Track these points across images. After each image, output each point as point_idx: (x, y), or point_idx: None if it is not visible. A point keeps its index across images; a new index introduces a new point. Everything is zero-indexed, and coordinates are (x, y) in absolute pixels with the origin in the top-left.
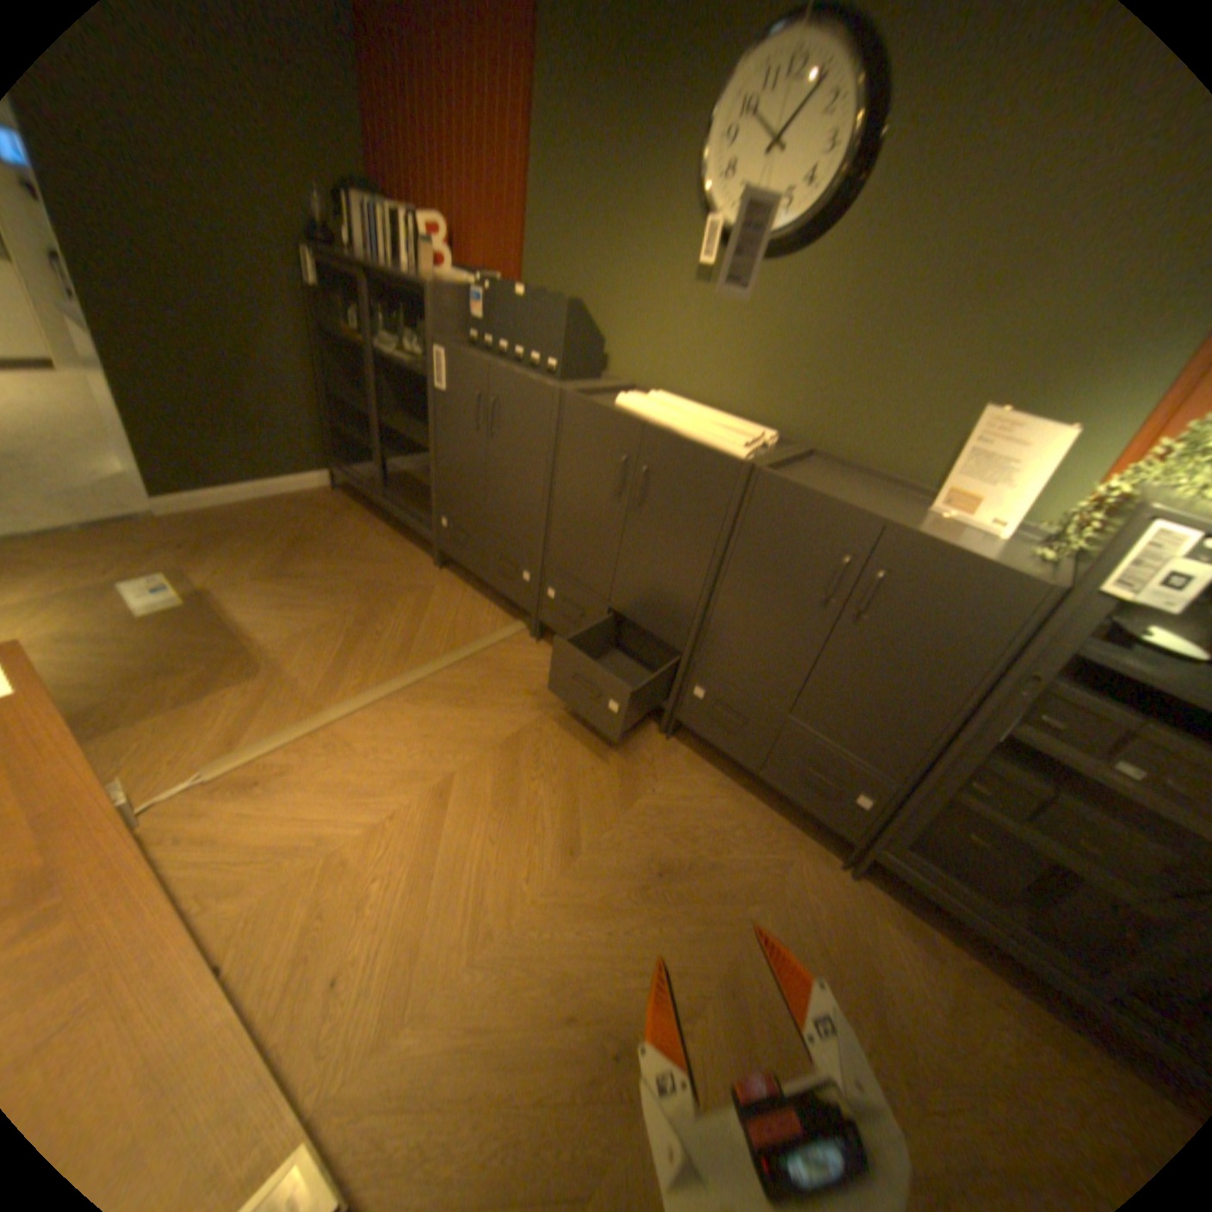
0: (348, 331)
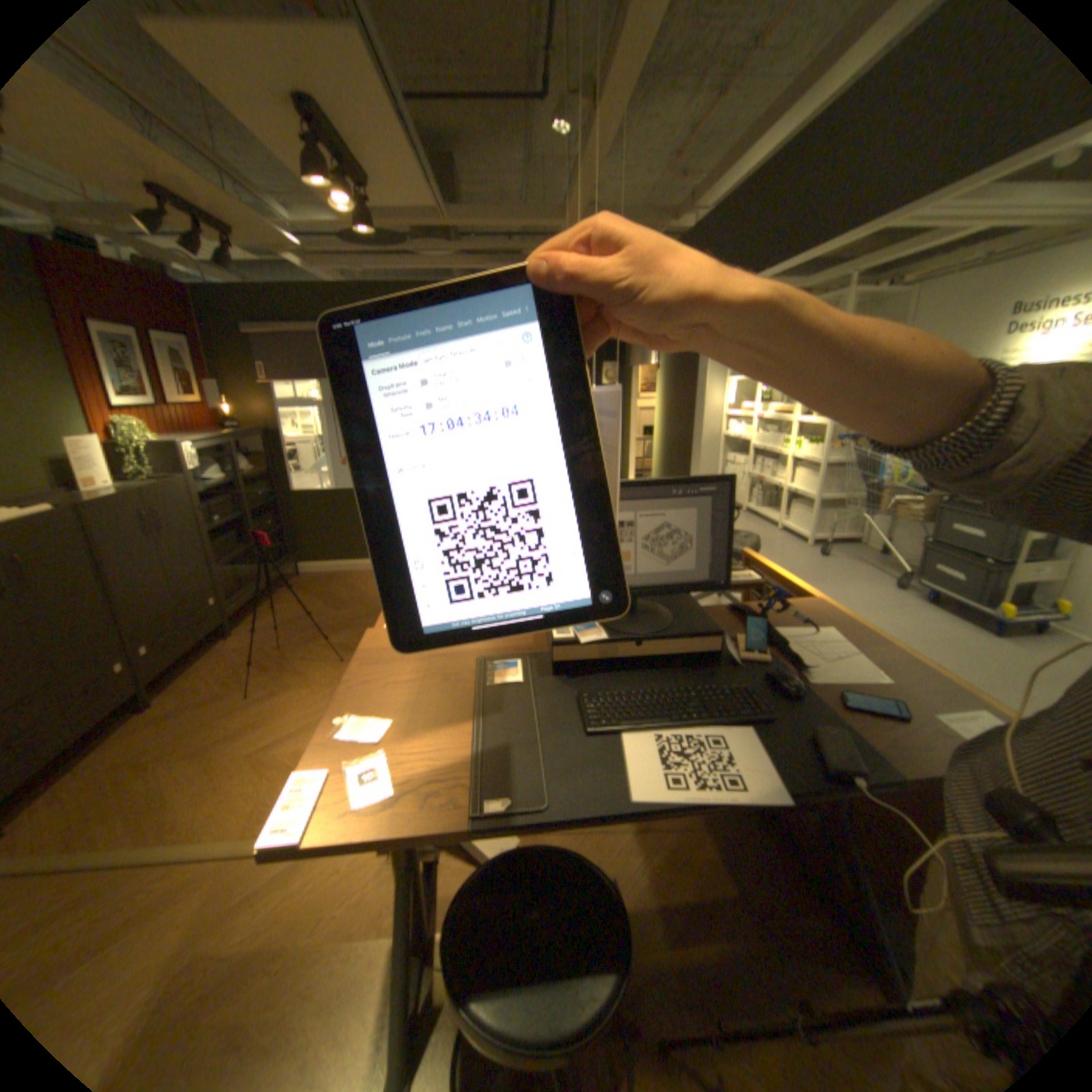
0: None
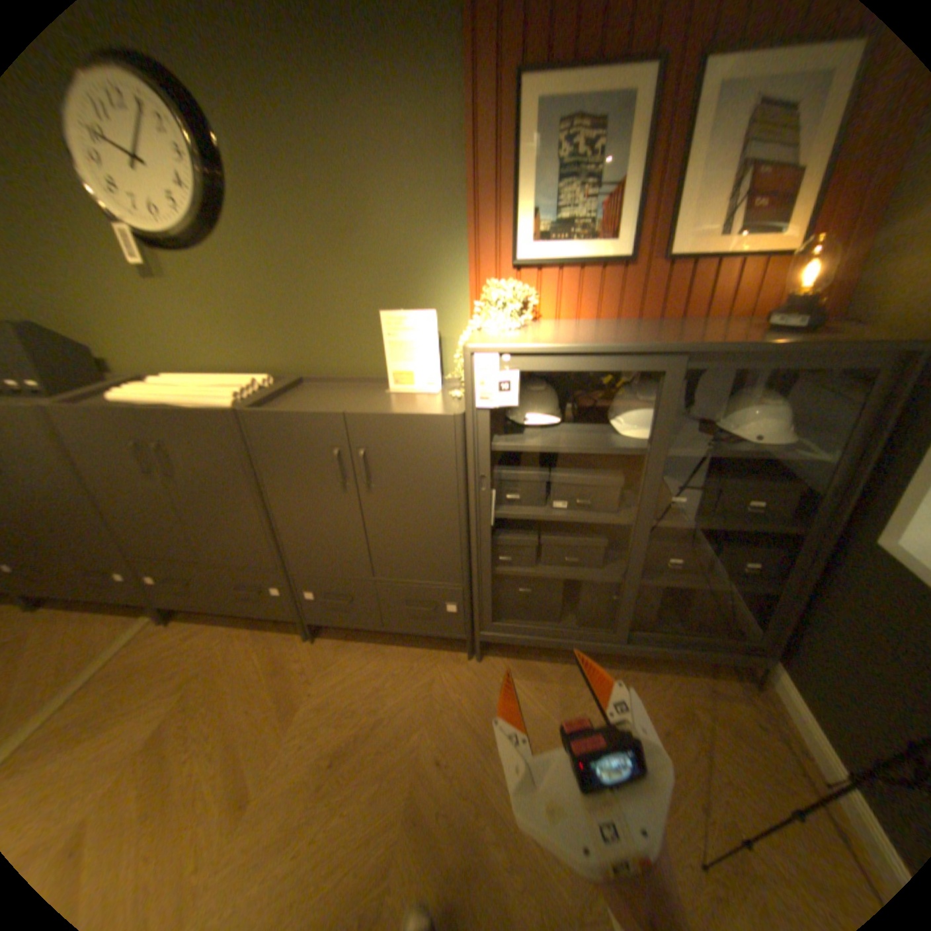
0: None
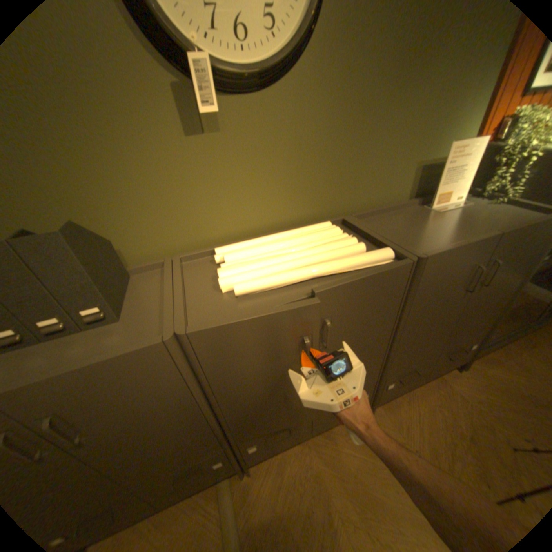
0: None
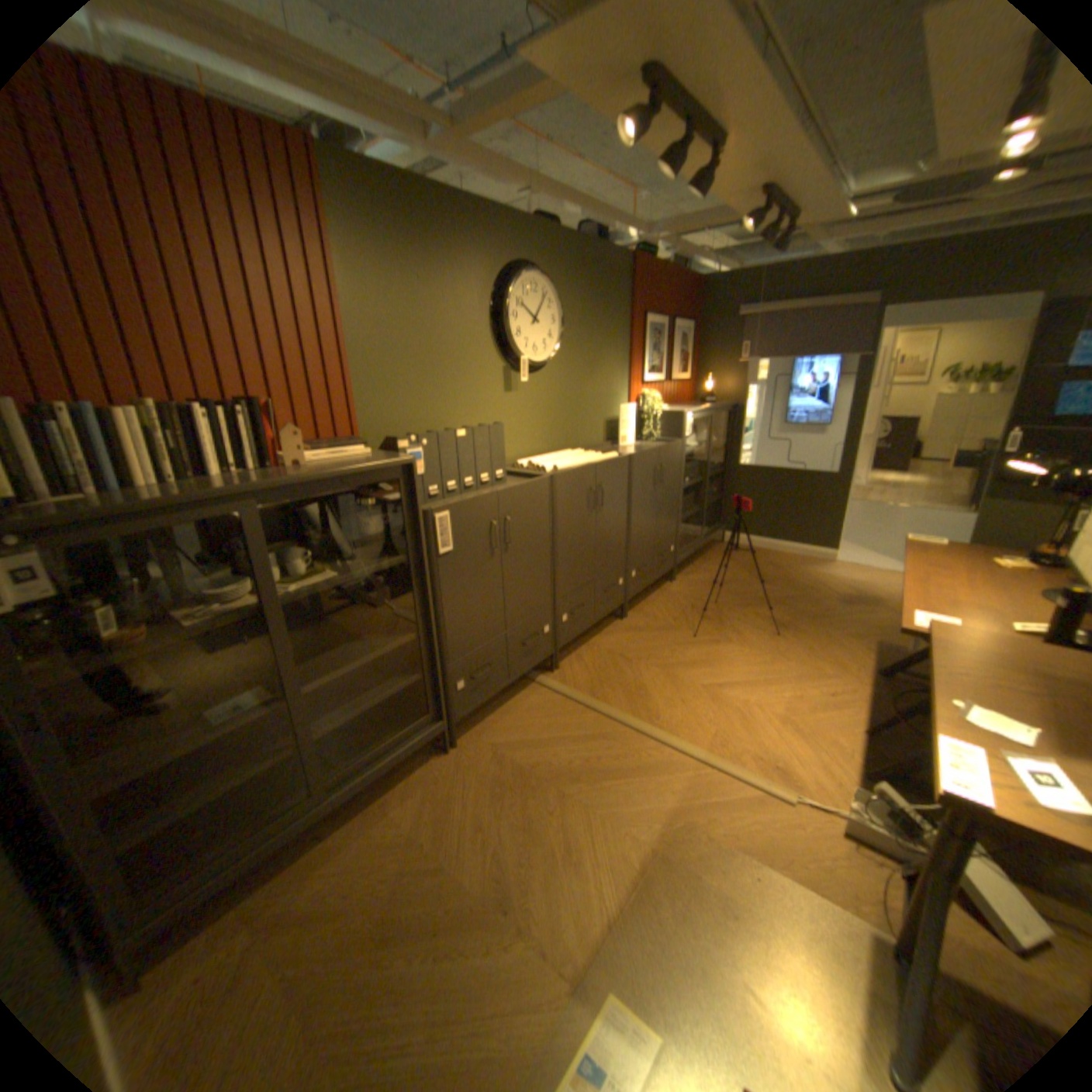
0: (107, 642)
